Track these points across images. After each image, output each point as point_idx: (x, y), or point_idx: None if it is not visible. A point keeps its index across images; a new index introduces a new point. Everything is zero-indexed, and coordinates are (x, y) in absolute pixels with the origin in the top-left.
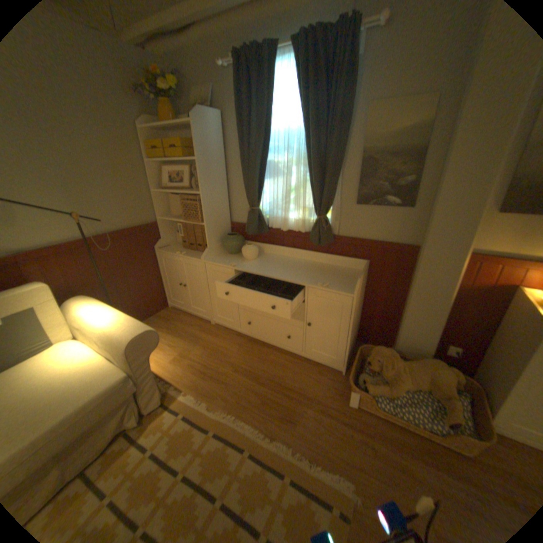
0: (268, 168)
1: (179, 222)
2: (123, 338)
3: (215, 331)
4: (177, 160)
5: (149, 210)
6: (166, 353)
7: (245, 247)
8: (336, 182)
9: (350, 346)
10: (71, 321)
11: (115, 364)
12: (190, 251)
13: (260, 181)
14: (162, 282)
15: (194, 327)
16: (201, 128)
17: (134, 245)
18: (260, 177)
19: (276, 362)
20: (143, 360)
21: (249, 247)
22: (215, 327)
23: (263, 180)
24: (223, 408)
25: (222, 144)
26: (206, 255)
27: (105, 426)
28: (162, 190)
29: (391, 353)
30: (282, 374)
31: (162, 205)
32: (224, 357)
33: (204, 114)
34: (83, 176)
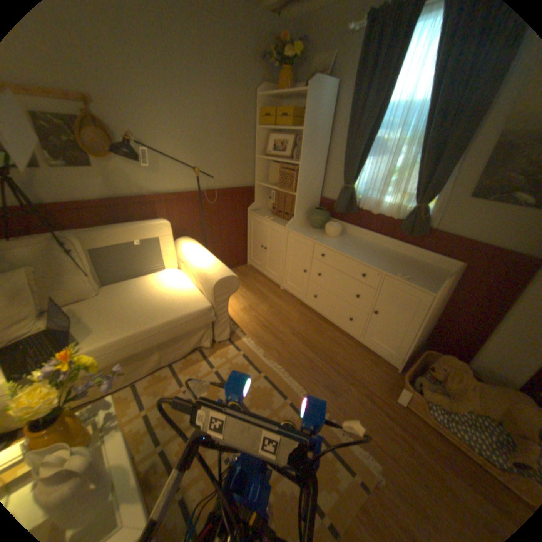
0: (374, 144)
1: (273, 189)
2: (214, 276)
3: (282, 295)
4: (284, 129)
5: (250, 175)
6: (239, 302)
7: (330, 223)
8: (453, 168)
9: (416, 347)
10: (180, 254)
11: (204, 295)
12: (276, 218)
13: (362, 157)
14: (246, 241)
15: (264, 287)
16: (316, 97)
17: (232, 204)
18: (363, 154)
19: (332, 338)
20: (224, 298)
21: (333, 224)
22: (282, 292)
23: (365, 157)
24: (277, 360)
25: (332, 115)
26: (290, 224)
27: (189, 338)
28: (264, 157)
29: (463, 367)
30: (335, 351)
31: (261, 171)
32: (285, 319)
33: (322, 83)
34: (207, 137)
